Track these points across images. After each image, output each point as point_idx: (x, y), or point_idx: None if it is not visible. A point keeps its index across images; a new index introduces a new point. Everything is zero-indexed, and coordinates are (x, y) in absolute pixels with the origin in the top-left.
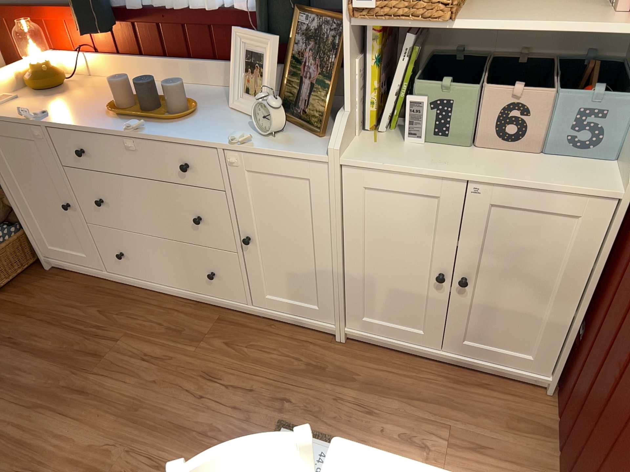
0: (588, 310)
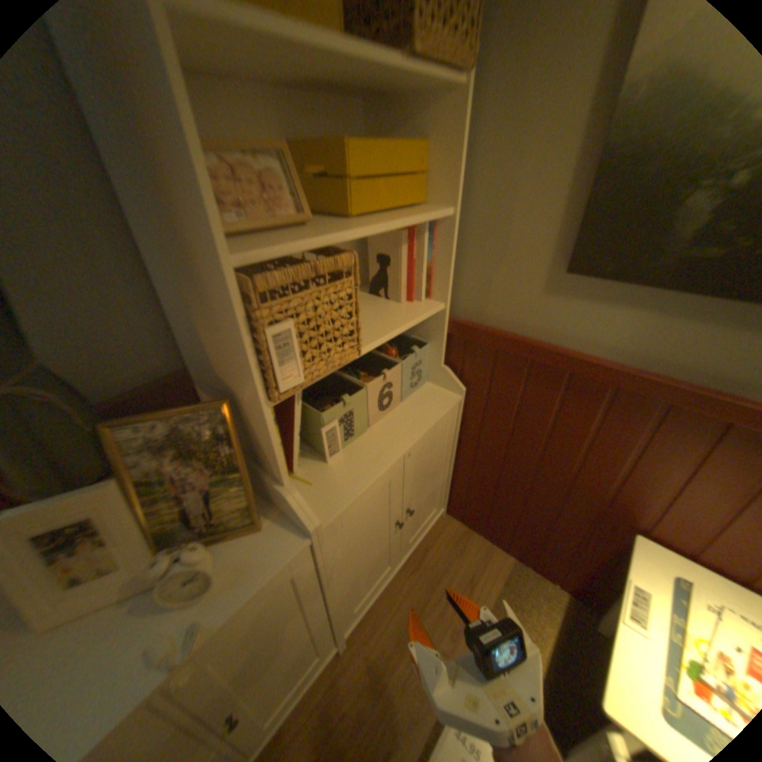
0: (457, 461)
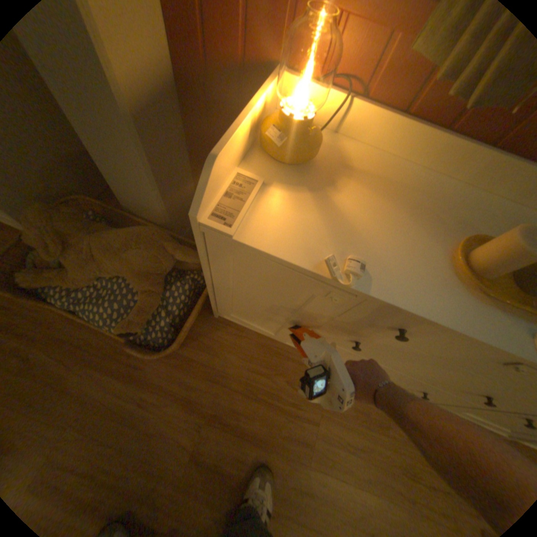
0: None
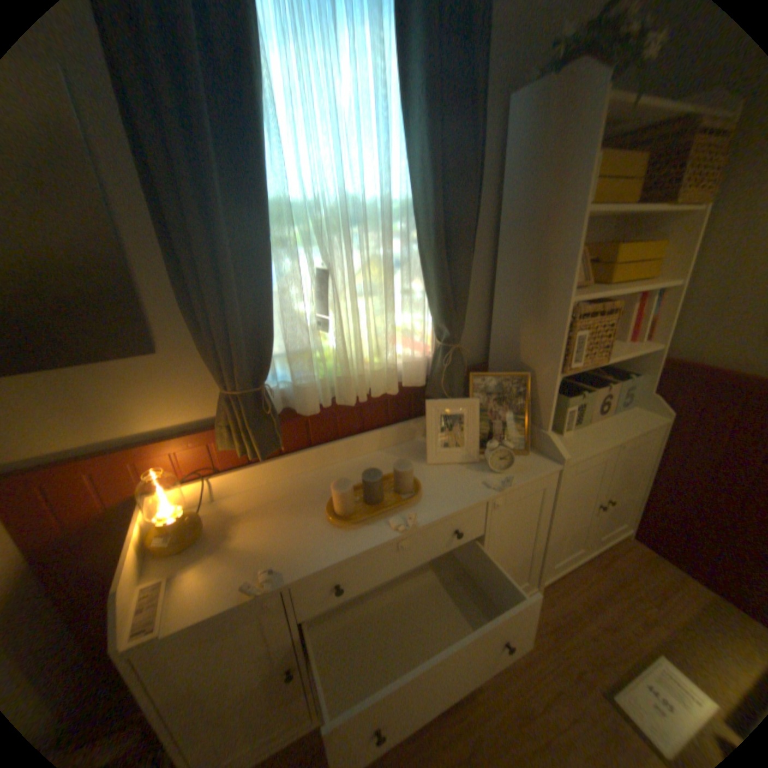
0: (656, 483)
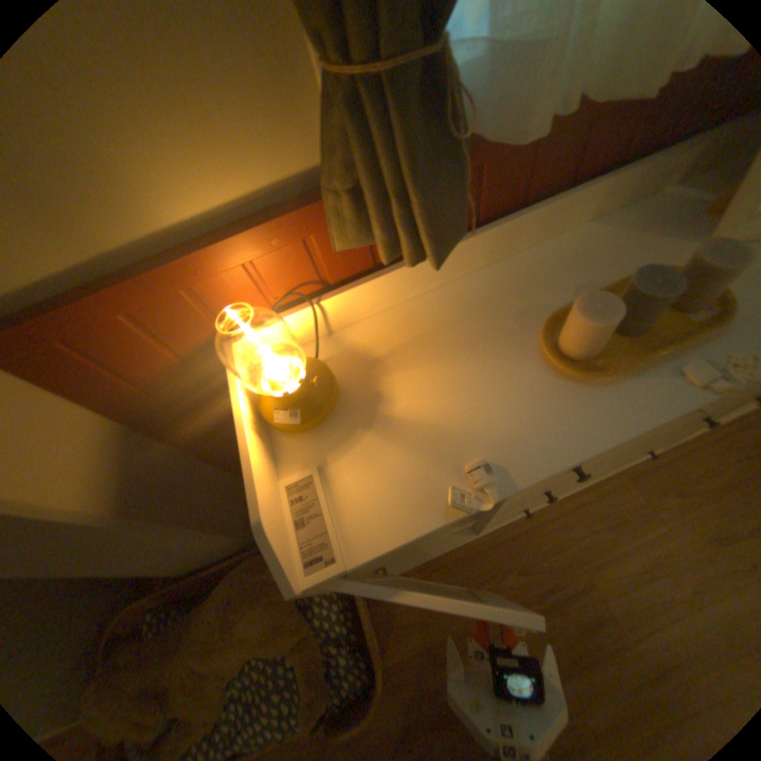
0: None
